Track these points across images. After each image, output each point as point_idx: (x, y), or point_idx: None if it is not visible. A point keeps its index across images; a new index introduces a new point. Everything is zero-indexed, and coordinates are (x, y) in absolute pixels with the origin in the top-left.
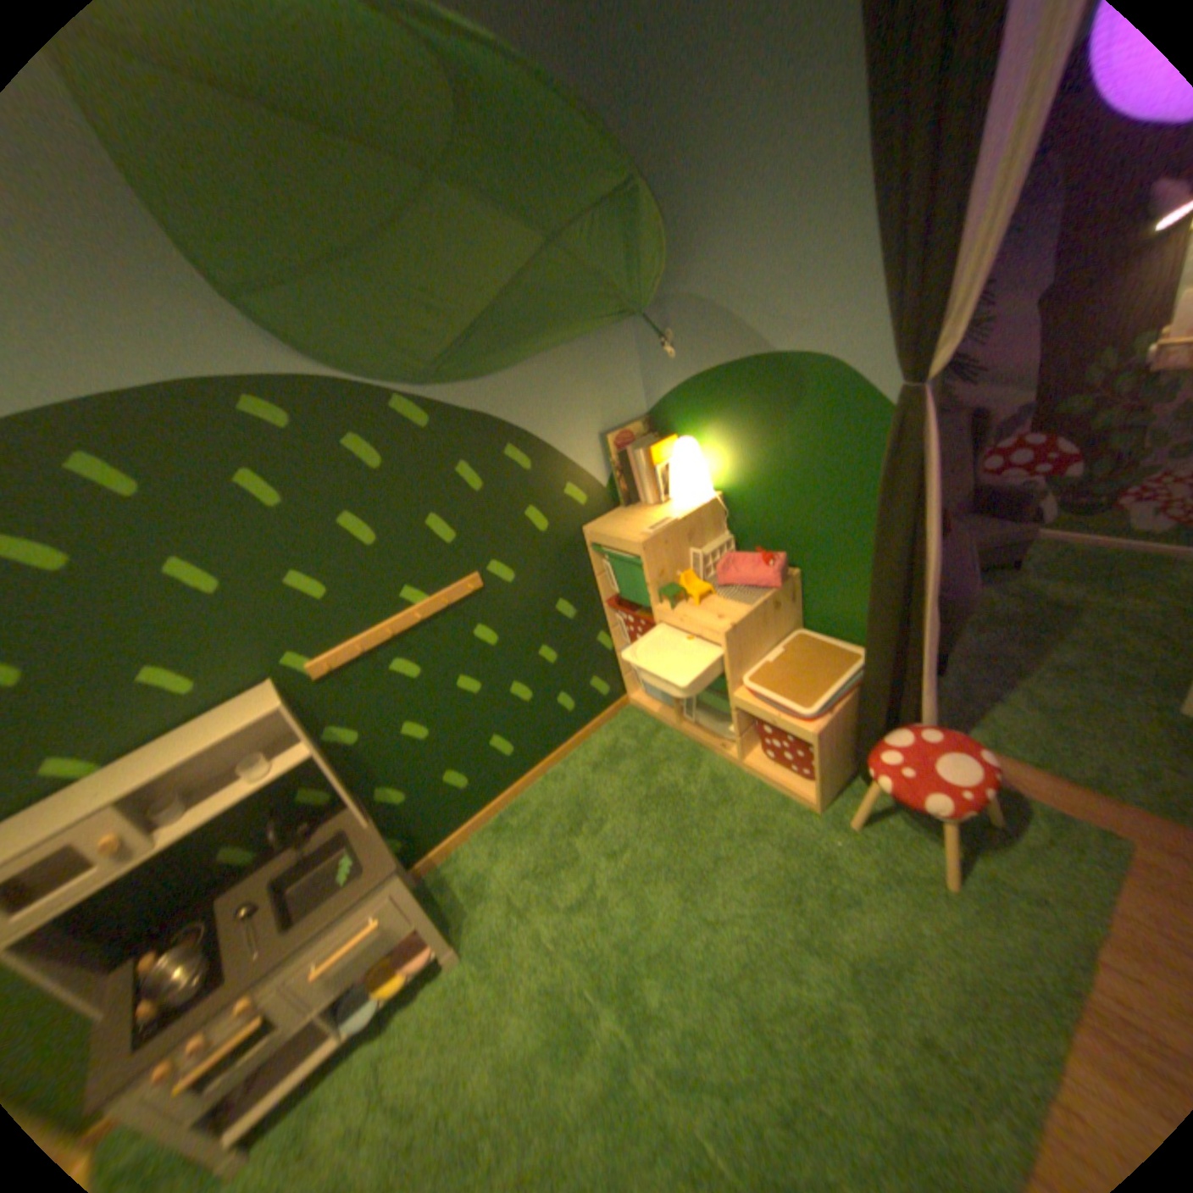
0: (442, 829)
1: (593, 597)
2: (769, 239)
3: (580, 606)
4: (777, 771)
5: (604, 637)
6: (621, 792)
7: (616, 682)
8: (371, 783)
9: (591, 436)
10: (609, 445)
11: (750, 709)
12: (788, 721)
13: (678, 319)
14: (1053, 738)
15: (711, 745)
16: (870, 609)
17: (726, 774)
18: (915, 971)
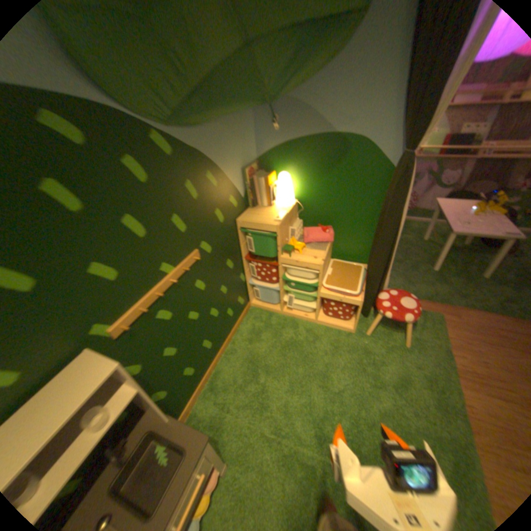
0: (184, 401)
1: (239, 256)
2: (343, 75)
3: (235, 261)
4: (334, 320)
5: (243, 275)
6: (268, 349)
7: (246, 297)
8: (151, 392)
9: (239, 169)
10: (247, 174)
11: (329, 296)
12: (349, 298)
13: (284, 110)
14: (408, 285)
15: (300, 316)
16: (363, 247)
17: (310, 327)
18: (412, 380)
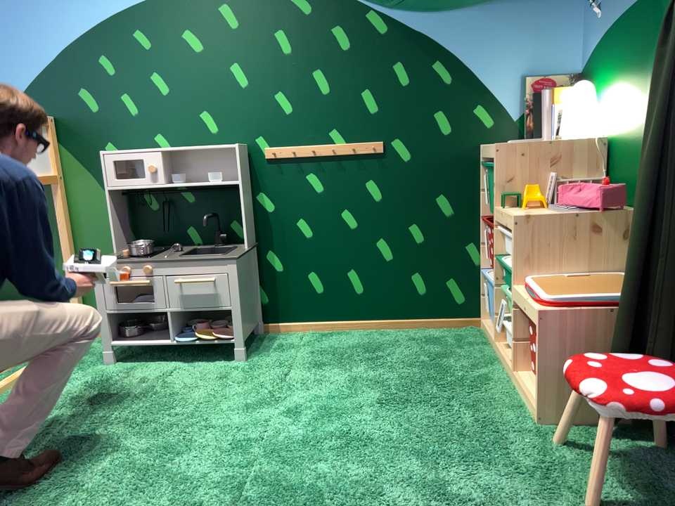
0: (293, 313)
1: (473, 208)
2: None
3: (458, 209)
4: (529, 379)
5: (473, 249)
6: (412, 355)
7: (473, 298)
8: (267, 244)
9: (513, 75)
10: (526, 85)
11: (519, 299)
12: (531, 303)
13: None
14: None
15: (505, 358)
16: None
17: (497, 379)
18: None
